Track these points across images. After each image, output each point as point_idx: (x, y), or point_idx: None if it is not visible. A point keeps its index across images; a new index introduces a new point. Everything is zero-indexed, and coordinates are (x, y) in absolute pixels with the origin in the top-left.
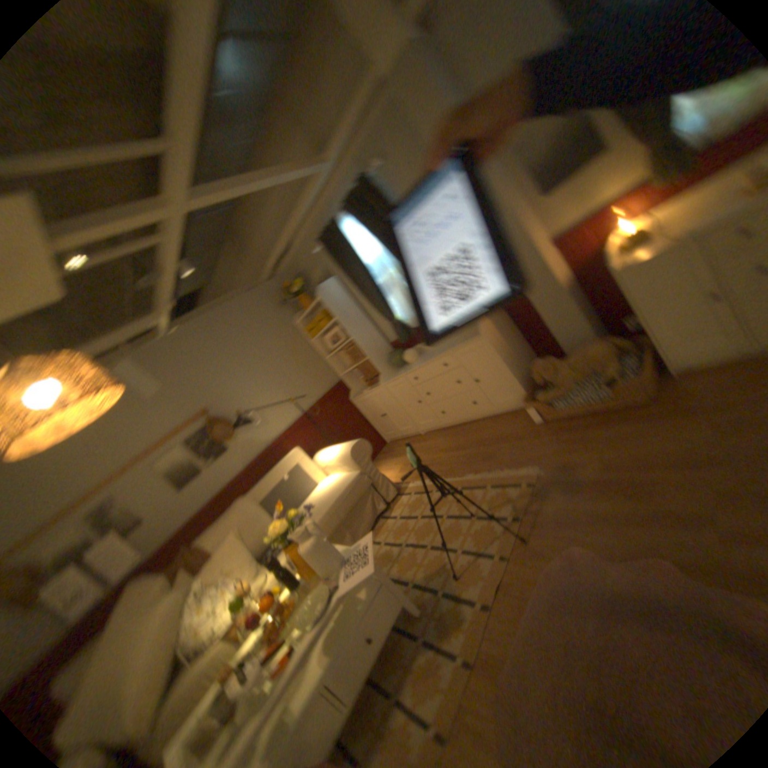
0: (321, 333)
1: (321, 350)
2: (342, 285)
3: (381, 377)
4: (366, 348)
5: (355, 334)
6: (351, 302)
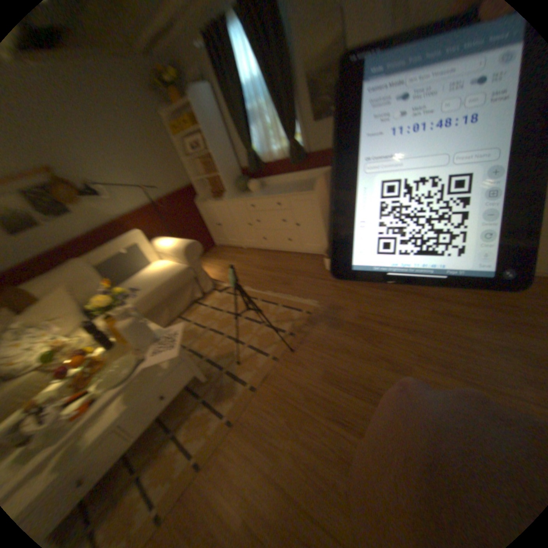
0: (180, 134)
1: (177, 150)
2: (211, 95)
3: (224, 194)
4: (218, 165)
5: (211, 148)
6: (215, 115)
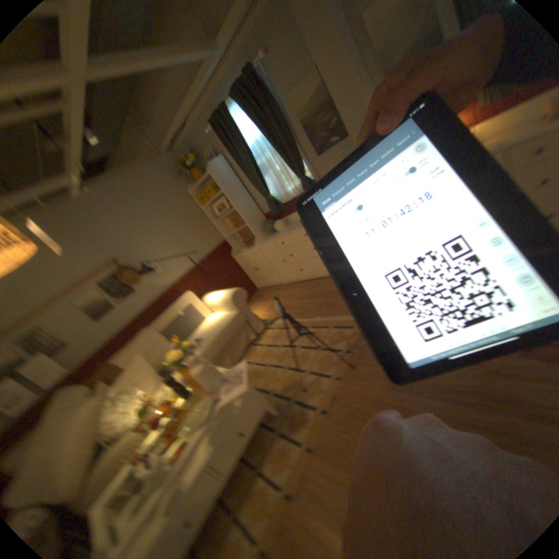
0: (208, 202)
1: (208, 215)
2: (226, 163)
3: (255, 241)
4: (244, 217)
5: (235, 205)
6: (233, 178)
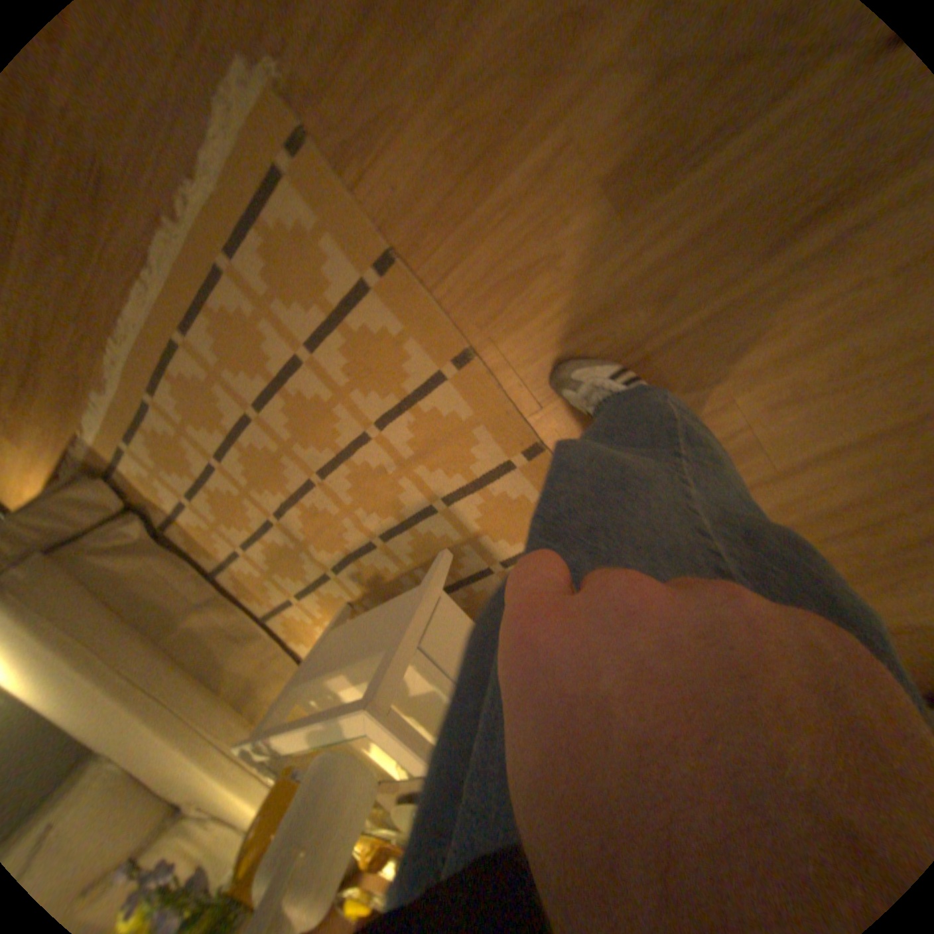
0: None
1: None
2: None
3: None
4: None
5: None
6: None
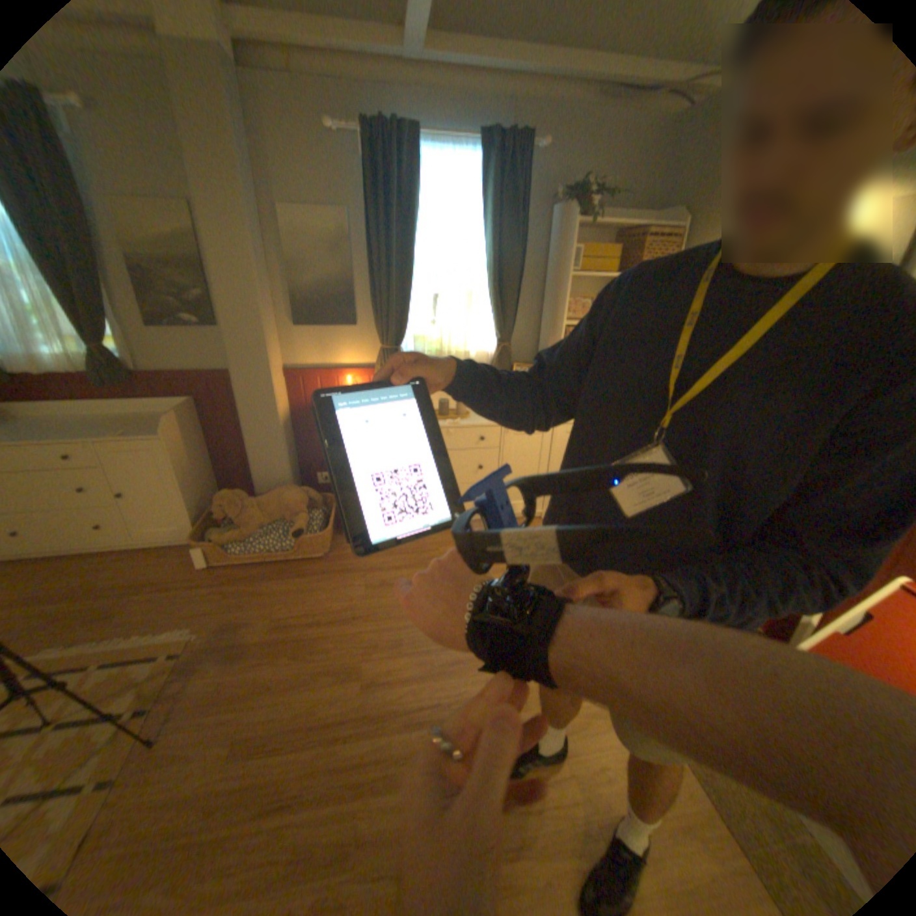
0: None
1: None
2: None
3: None
4: None
5: None
6: None
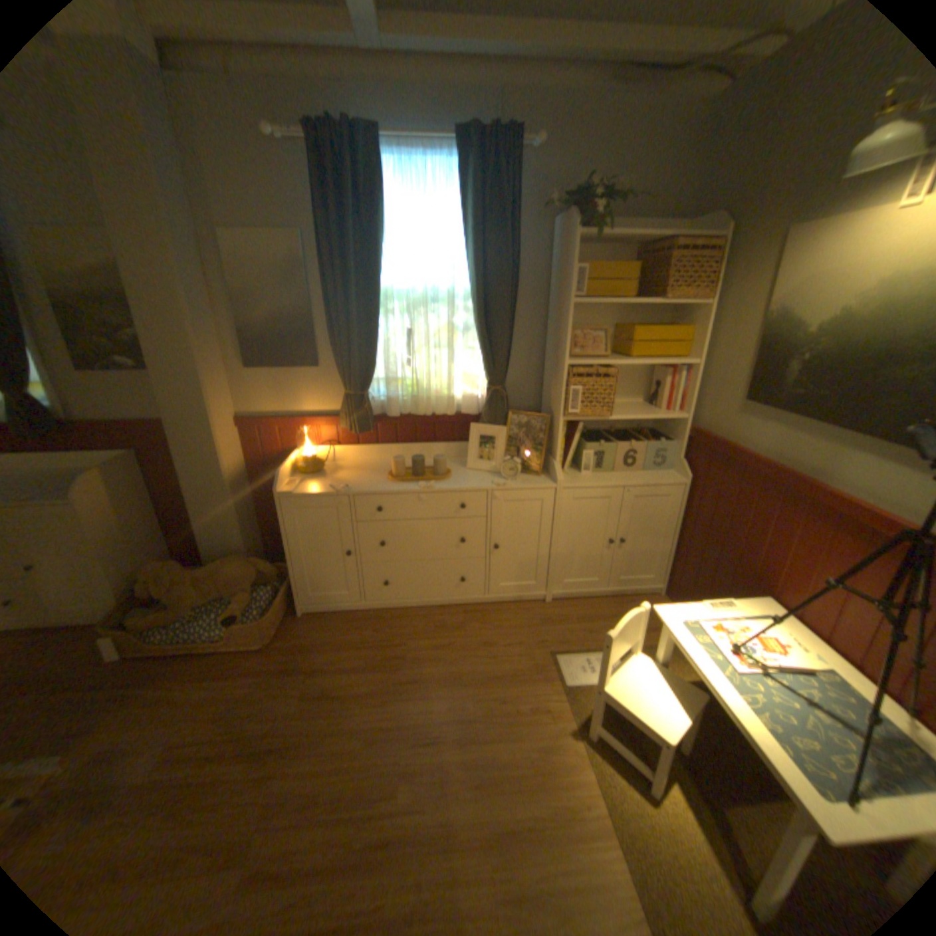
0: None
1: None
2: None
3: None
4: None
5: None
6: None
